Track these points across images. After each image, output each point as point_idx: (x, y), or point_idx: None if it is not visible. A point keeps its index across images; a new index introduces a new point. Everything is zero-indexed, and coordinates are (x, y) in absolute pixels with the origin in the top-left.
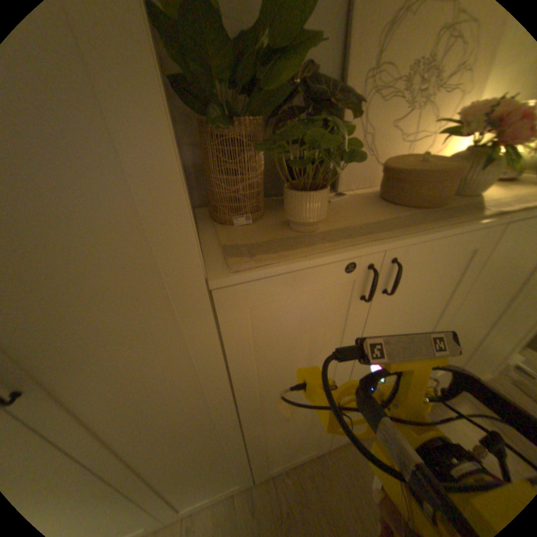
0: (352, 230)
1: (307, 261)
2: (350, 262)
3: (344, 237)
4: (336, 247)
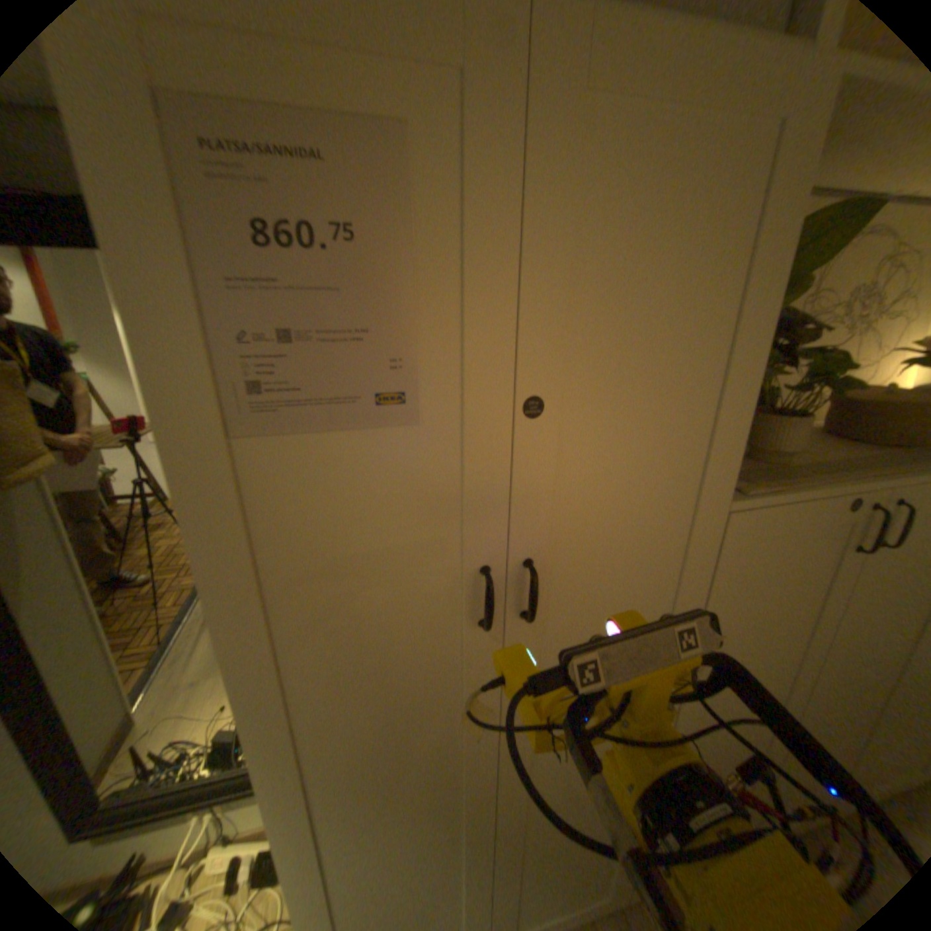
0: (836, 466)
1: (819, 492)
2: (857, 499)
3: (835, 472)
4: (838, 481)
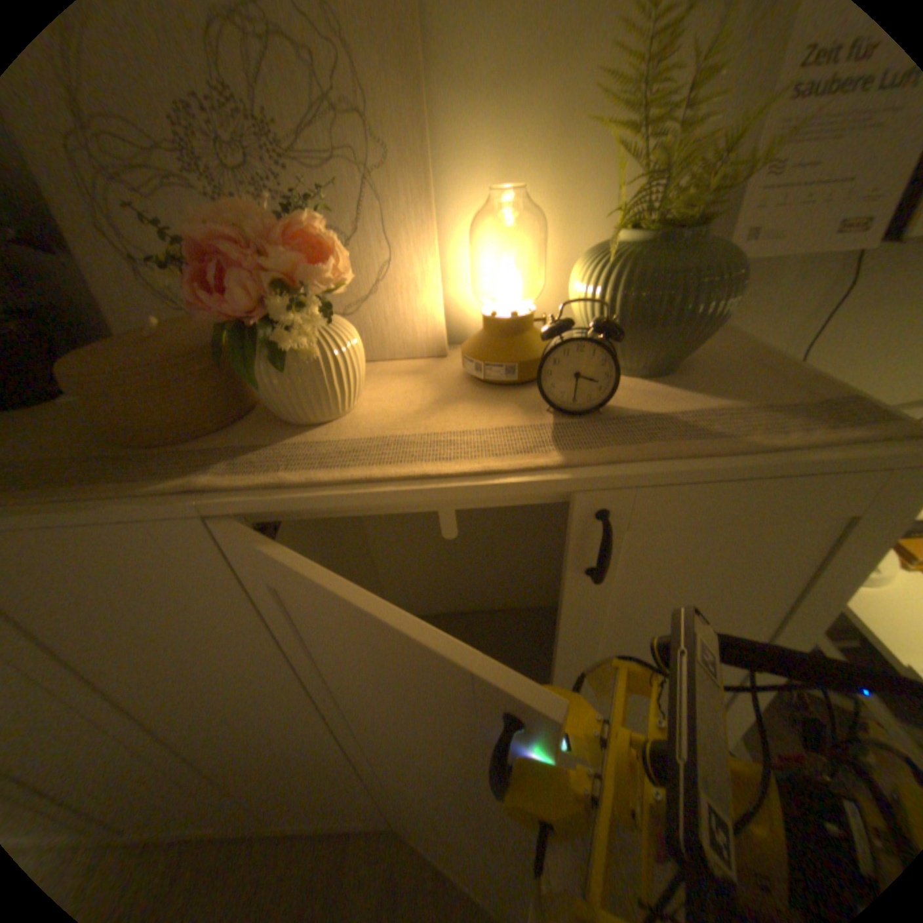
0: None
1: None
2: None
3: None
4: None
